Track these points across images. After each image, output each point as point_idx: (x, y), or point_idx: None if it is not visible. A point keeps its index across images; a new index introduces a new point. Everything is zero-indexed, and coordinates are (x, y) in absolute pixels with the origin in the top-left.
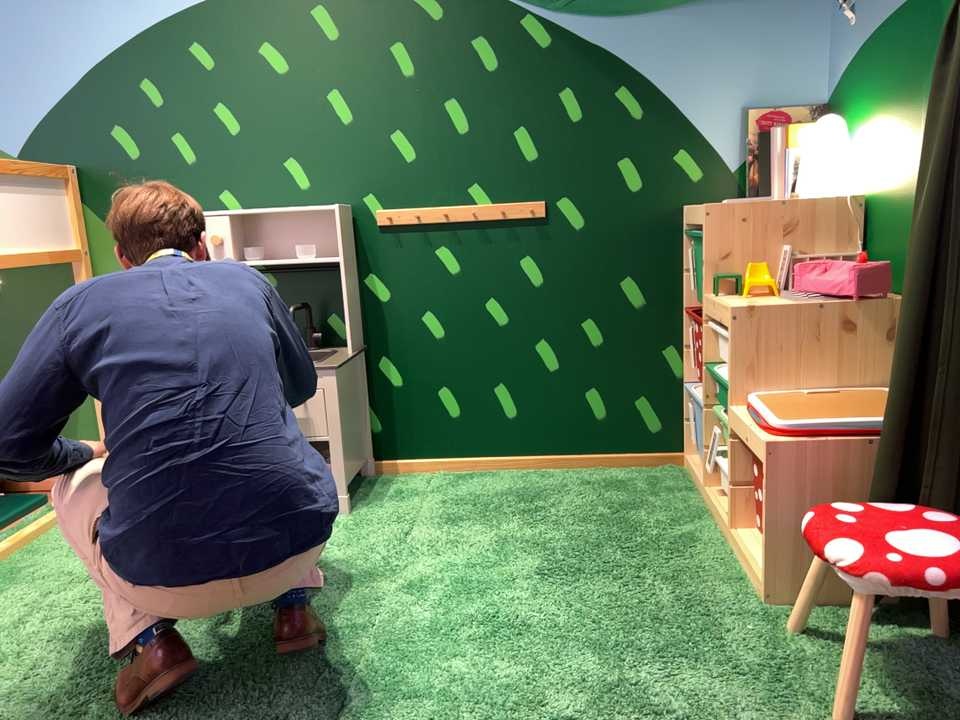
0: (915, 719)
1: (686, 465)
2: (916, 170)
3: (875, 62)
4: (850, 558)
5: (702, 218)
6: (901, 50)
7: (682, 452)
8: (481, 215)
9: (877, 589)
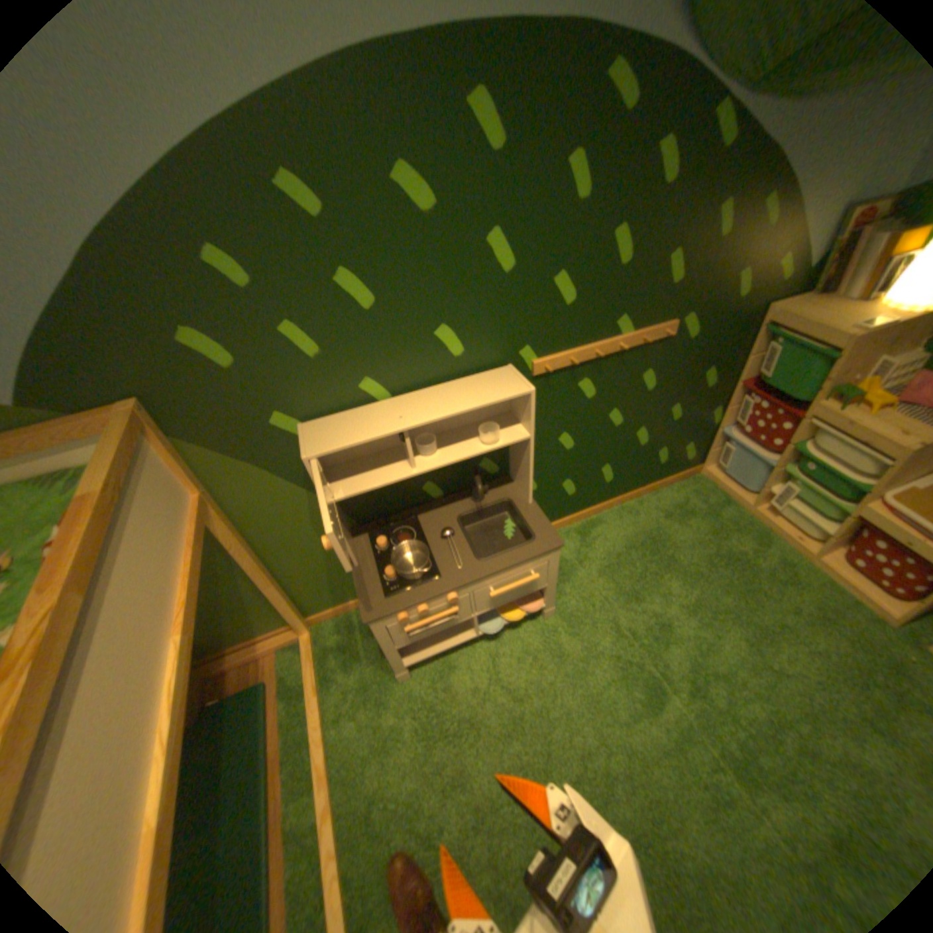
0: None
1: (705, 474)
2: None
3: None
4: None
5: (837, 342)
6: None
7: (702, 467)
8: (626, 347)
9: None
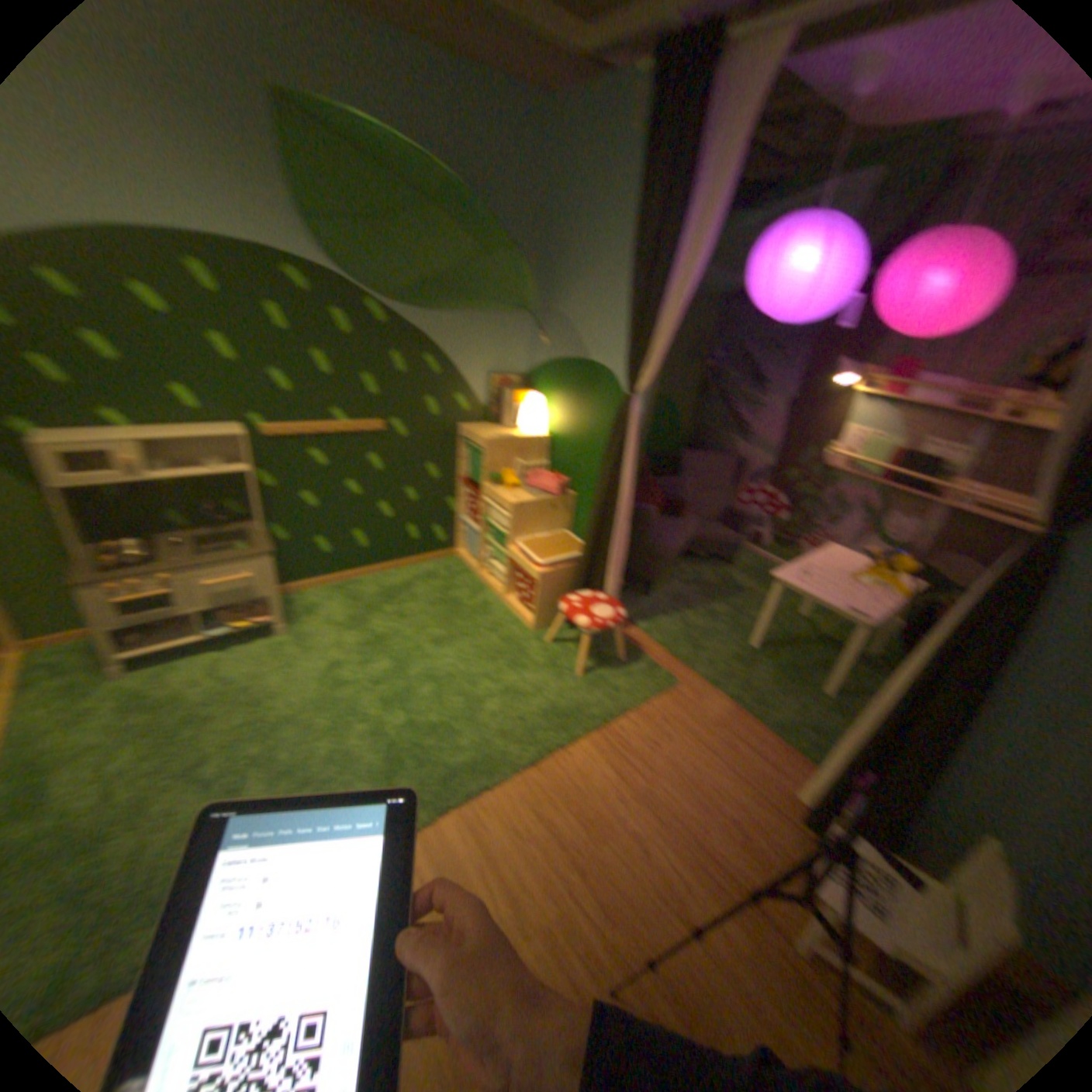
0: (596, 667)
1: (460, 557)
2: (580, 440)
3: (561, 376)
4: (584, 625)
5: (483, 446)
6: (576, 381)
7: (457, 551)
8: (346, 432)
9: (593, 634)
